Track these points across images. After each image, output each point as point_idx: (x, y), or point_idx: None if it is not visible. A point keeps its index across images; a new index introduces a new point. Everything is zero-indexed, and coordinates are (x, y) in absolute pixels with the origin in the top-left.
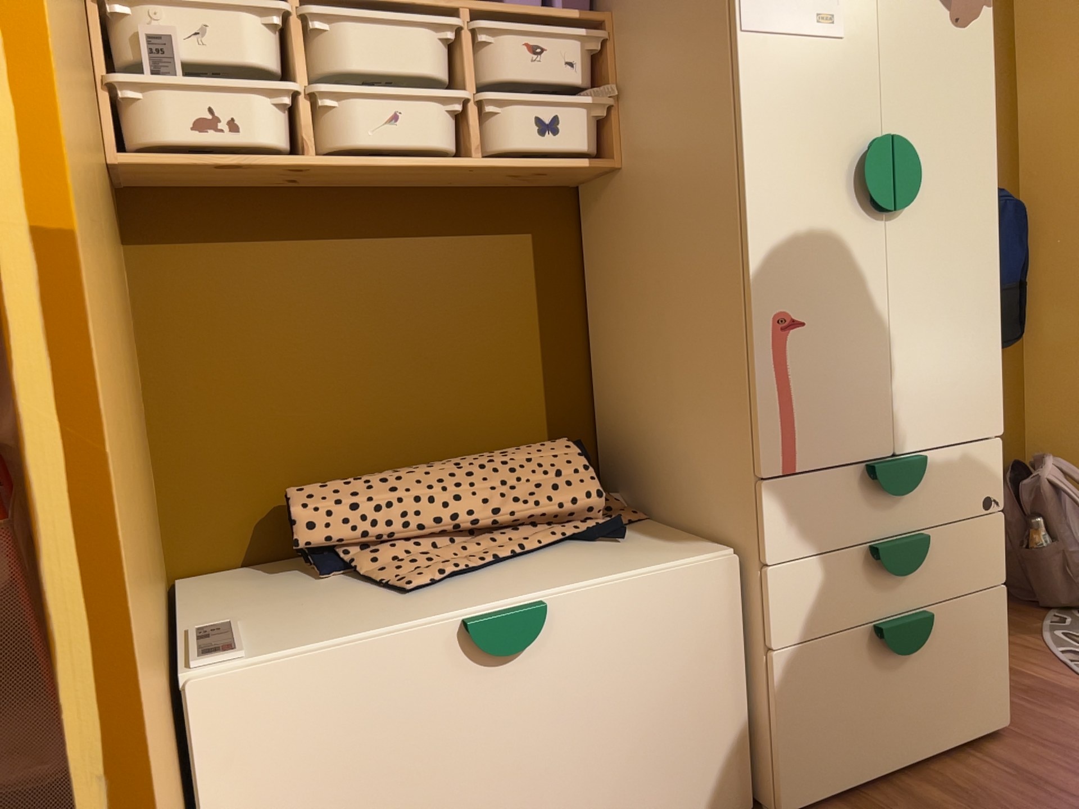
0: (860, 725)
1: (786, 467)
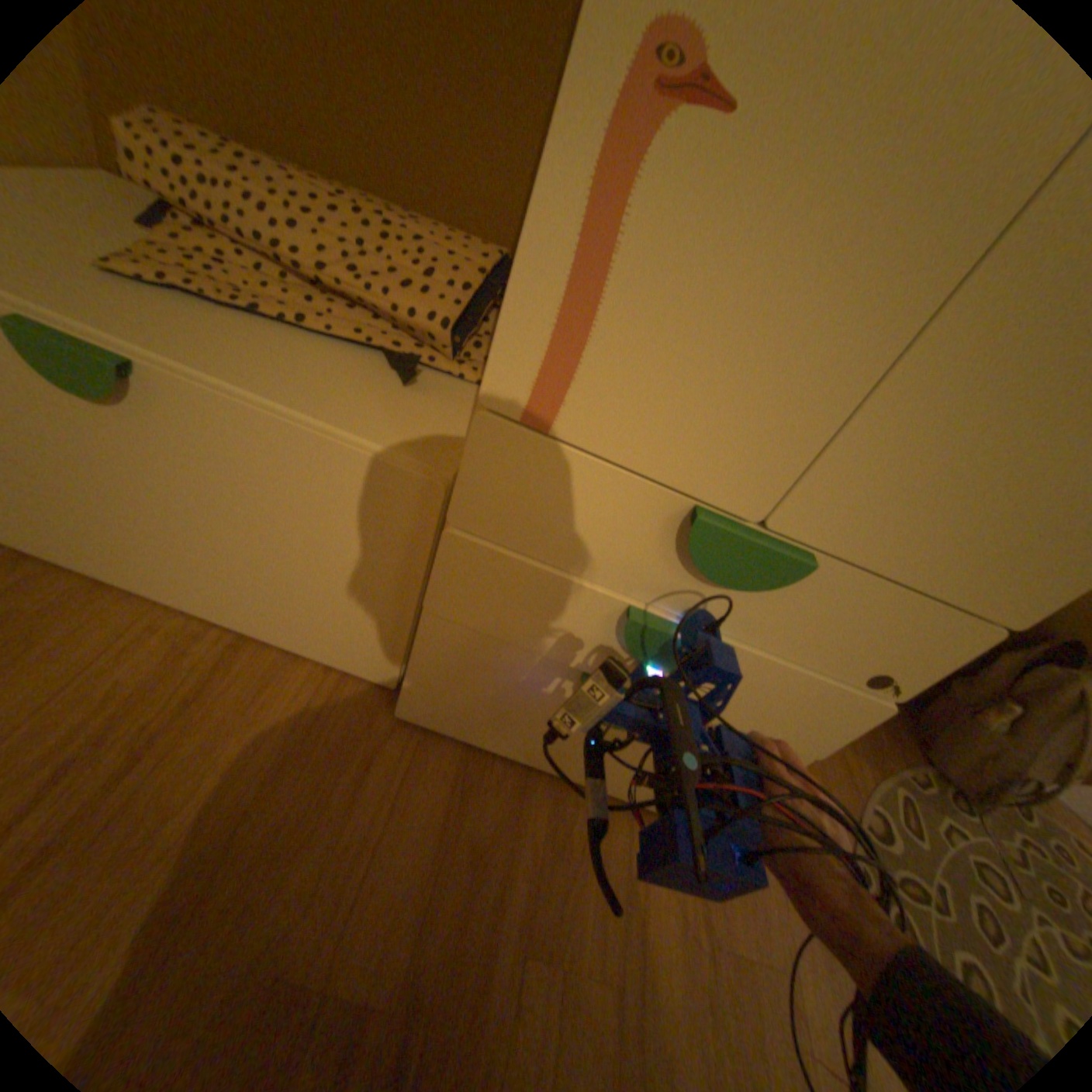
0: (515, 718)
1: (530, 406)
